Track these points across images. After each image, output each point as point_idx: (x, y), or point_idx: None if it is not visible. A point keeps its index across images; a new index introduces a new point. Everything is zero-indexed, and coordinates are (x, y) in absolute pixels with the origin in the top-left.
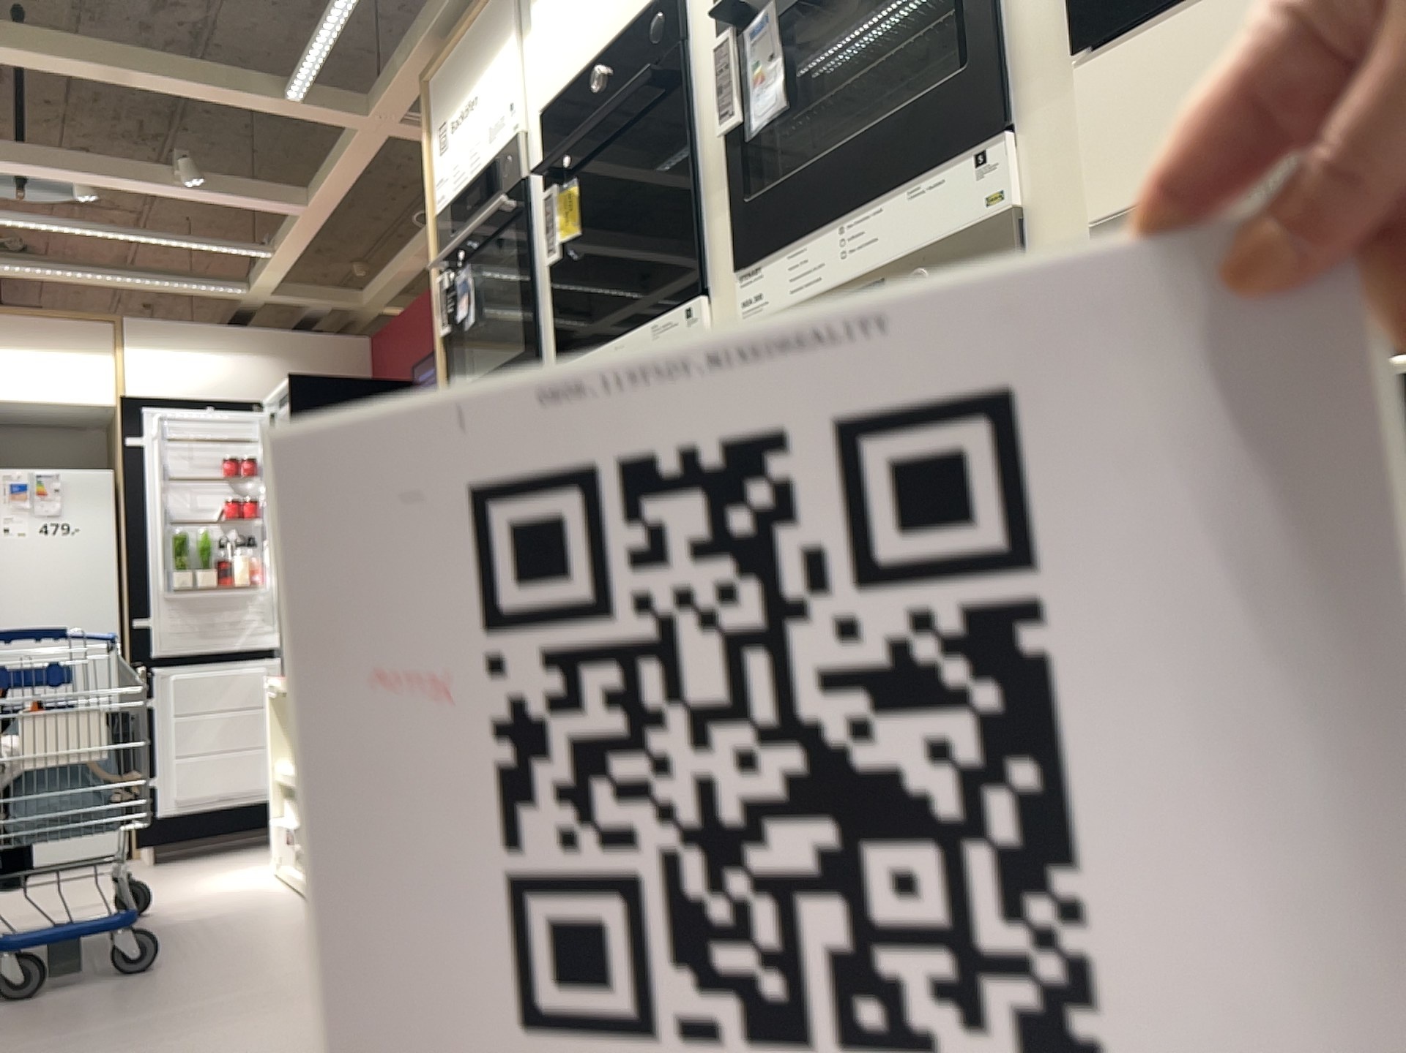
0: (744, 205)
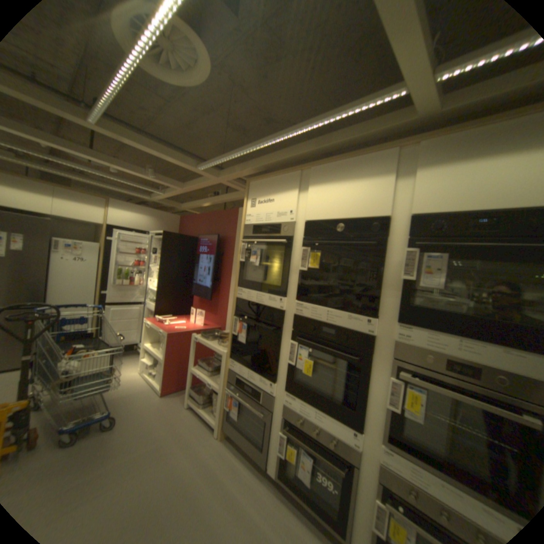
0: (409, 306)
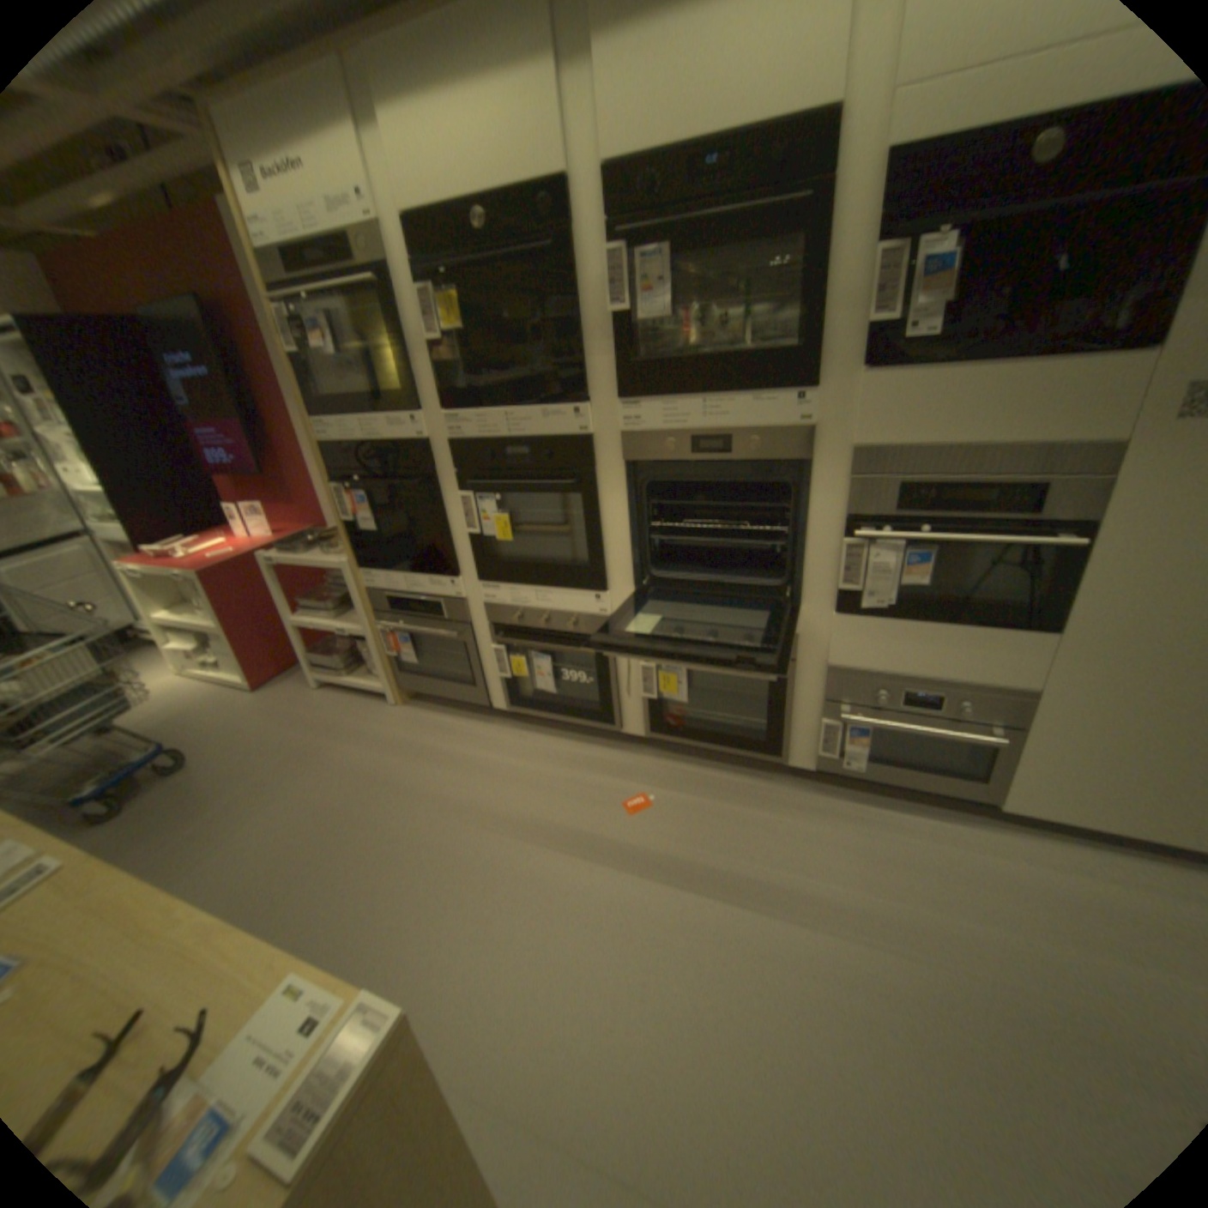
0: (628, 364)
